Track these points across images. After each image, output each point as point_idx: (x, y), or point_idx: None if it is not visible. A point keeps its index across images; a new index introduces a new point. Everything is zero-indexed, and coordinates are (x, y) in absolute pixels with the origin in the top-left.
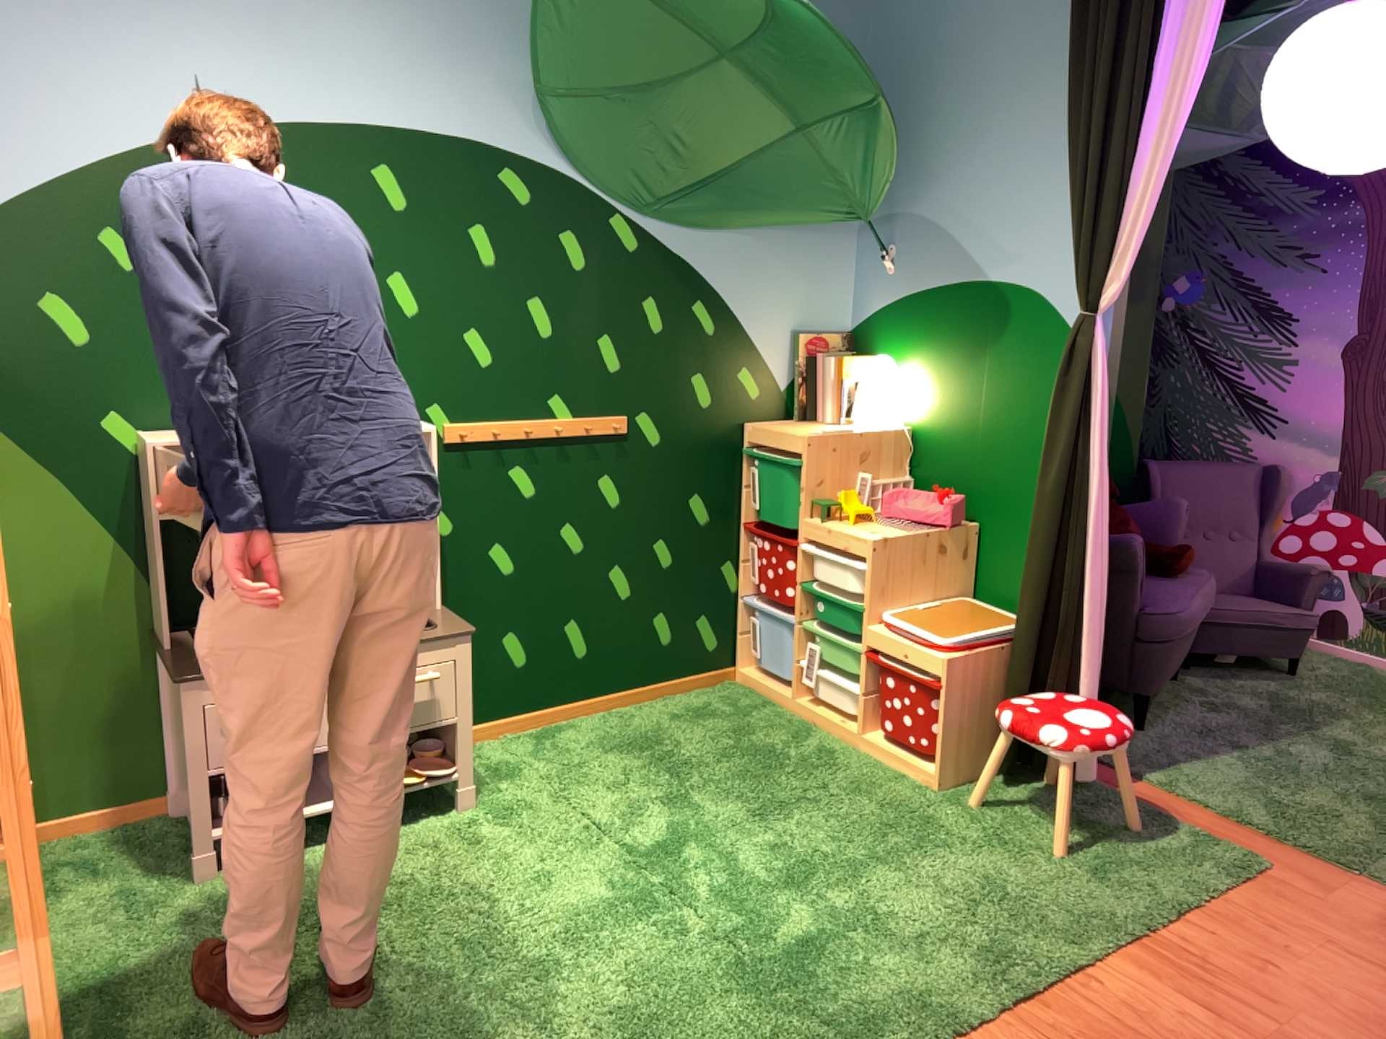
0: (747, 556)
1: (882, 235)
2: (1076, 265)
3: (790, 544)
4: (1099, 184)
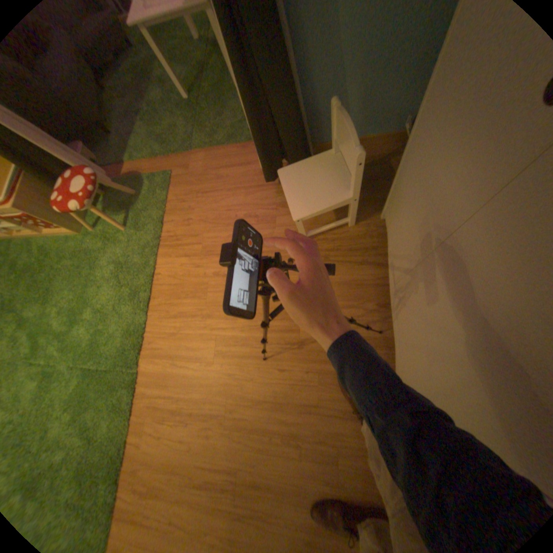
0: None
1: None
2: None
3: None
4: None
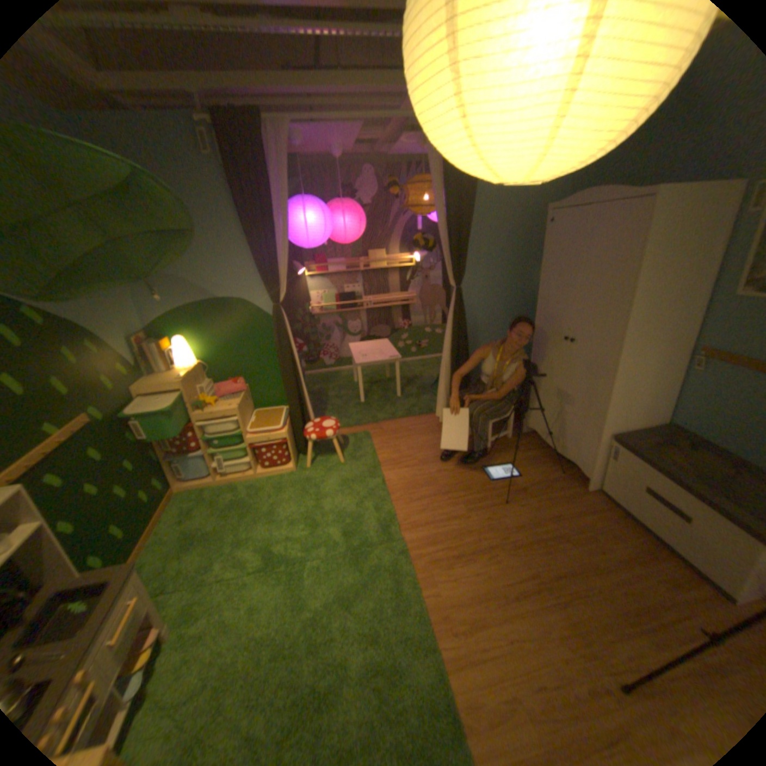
0: (154, 443)
1: (144, 285)
2: (267, 290)
3: (187, 428)
4: (269, 261)
